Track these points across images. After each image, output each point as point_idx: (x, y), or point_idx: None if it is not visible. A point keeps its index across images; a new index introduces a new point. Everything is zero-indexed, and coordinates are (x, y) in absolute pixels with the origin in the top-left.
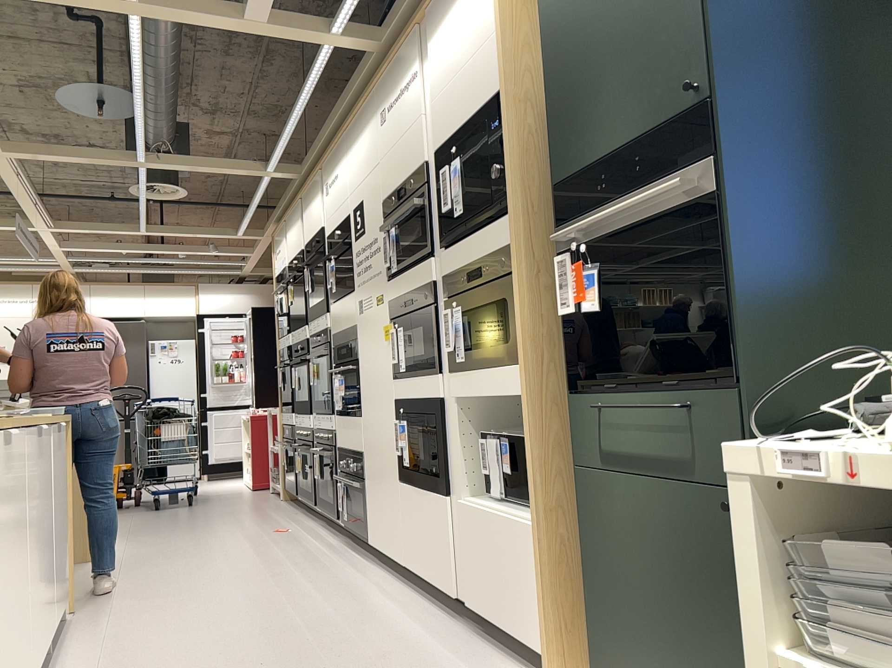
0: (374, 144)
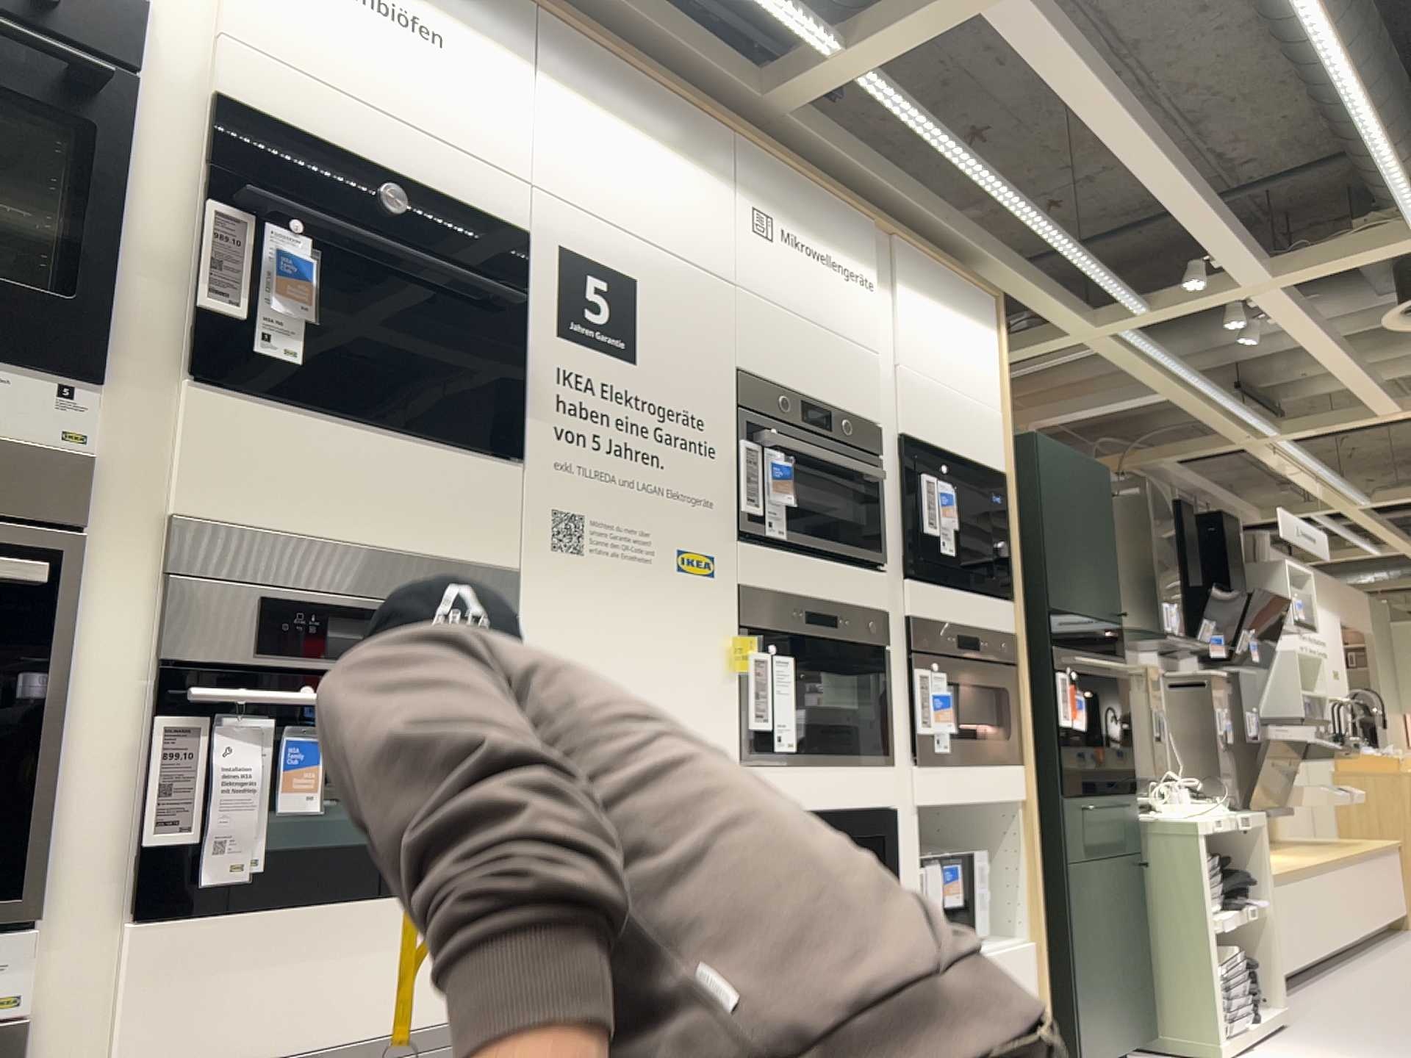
0: (715, 228)
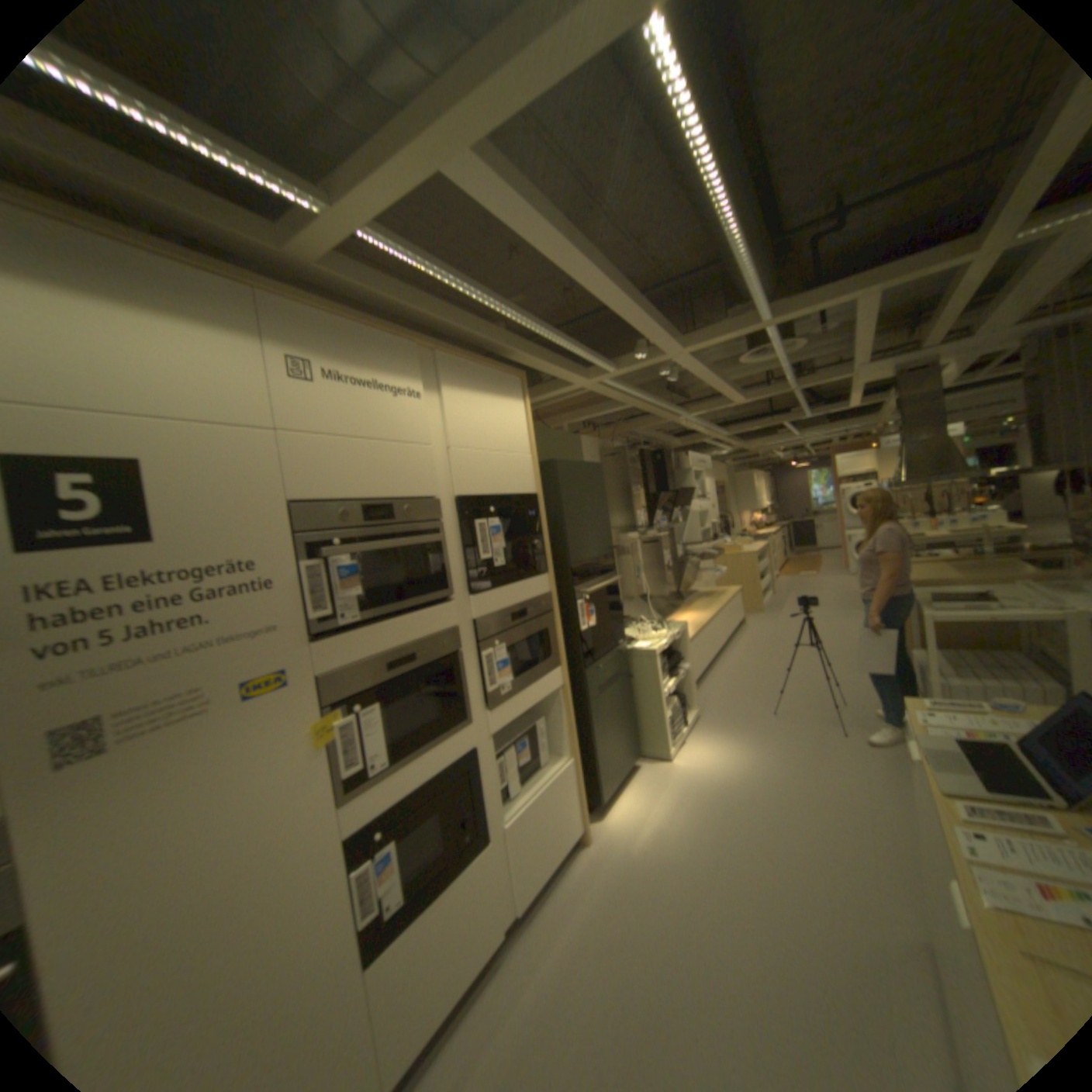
0: (244, 385)
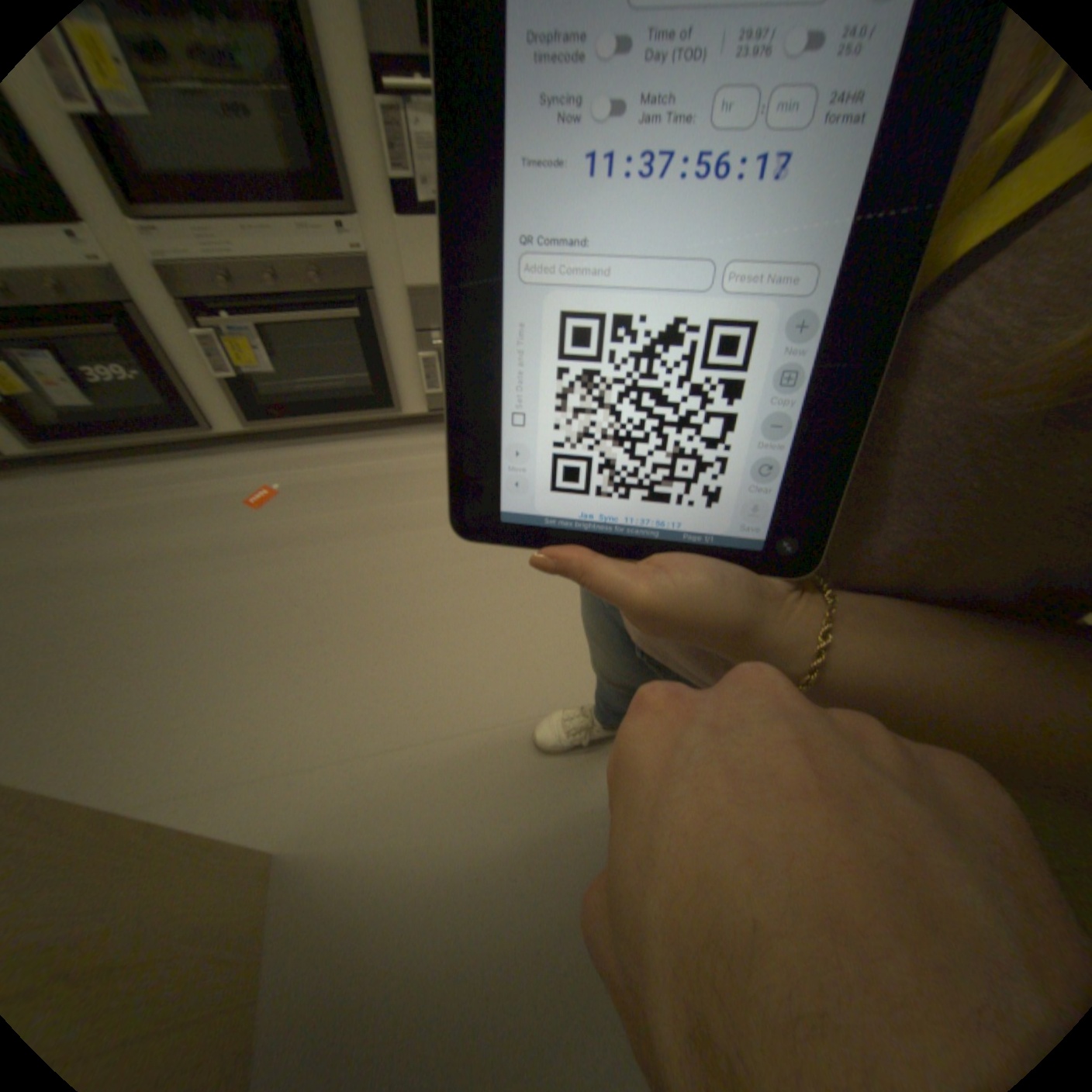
0: None
